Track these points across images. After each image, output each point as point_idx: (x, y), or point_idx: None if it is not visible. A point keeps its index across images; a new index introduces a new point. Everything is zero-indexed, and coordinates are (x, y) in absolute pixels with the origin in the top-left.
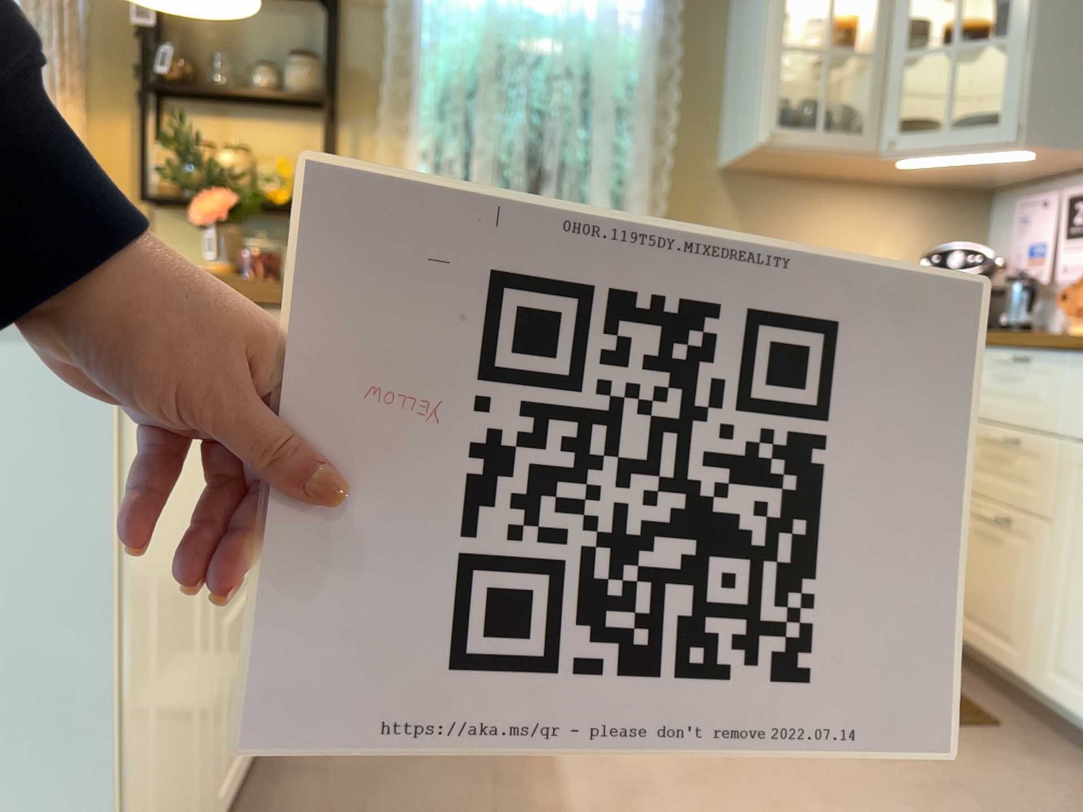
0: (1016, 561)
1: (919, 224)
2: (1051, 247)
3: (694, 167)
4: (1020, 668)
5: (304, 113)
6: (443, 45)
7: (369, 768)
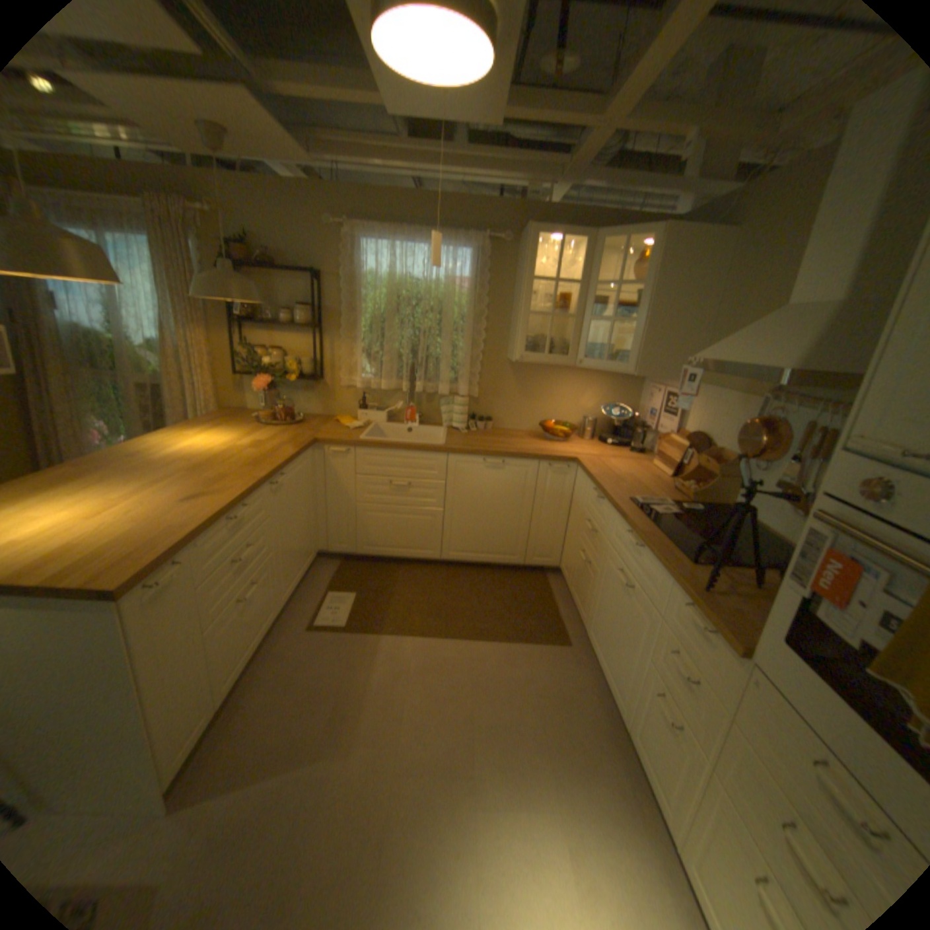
0: (589, 579)
1: (605, 387)
2: (656, 413)
3: (494, 358)
4: (584, 621)
5: (306, 329)
6: (370, 296)
7: (304, 654)
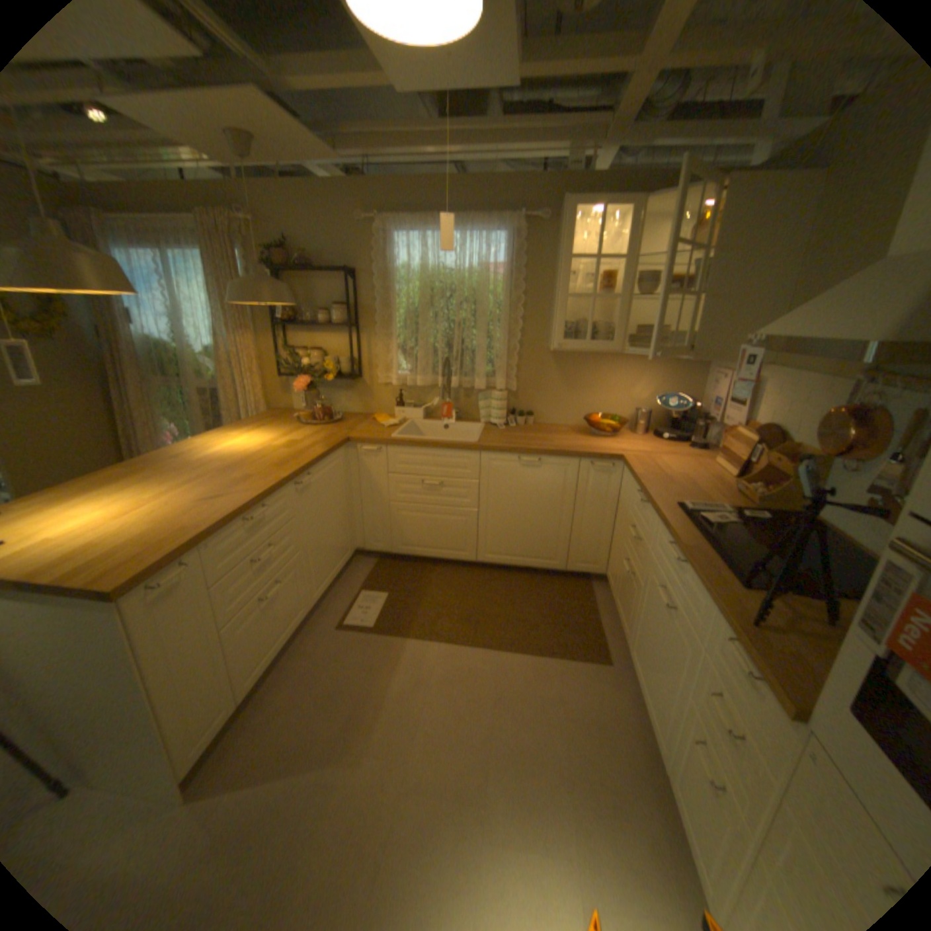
0: (632, 592)
1: (661, 375)
2: (721, 403)
3: (534, 348)
4: (627, 639)
5: (343, 328)
6: (403, 291)
7: (330, 654)
